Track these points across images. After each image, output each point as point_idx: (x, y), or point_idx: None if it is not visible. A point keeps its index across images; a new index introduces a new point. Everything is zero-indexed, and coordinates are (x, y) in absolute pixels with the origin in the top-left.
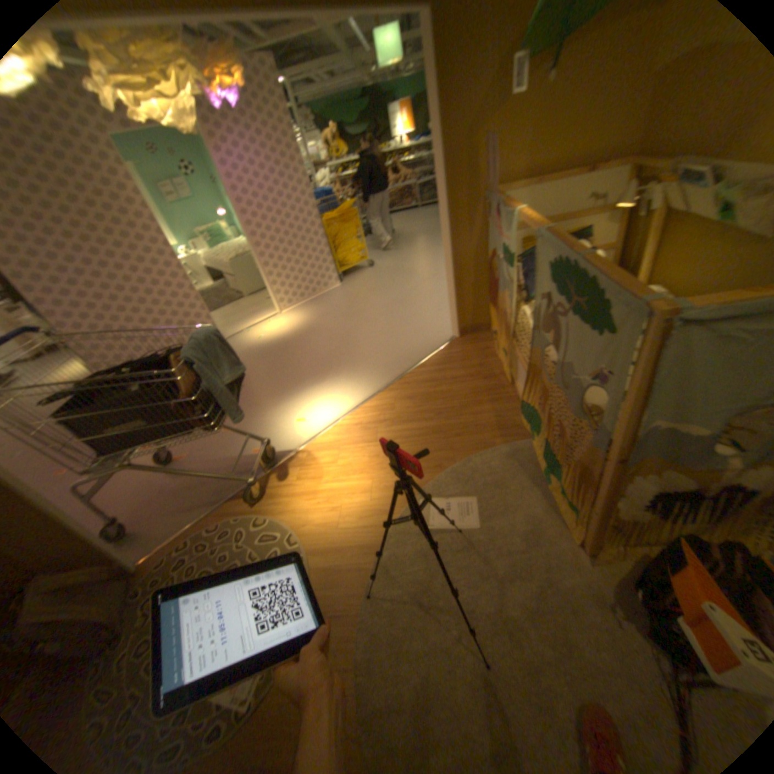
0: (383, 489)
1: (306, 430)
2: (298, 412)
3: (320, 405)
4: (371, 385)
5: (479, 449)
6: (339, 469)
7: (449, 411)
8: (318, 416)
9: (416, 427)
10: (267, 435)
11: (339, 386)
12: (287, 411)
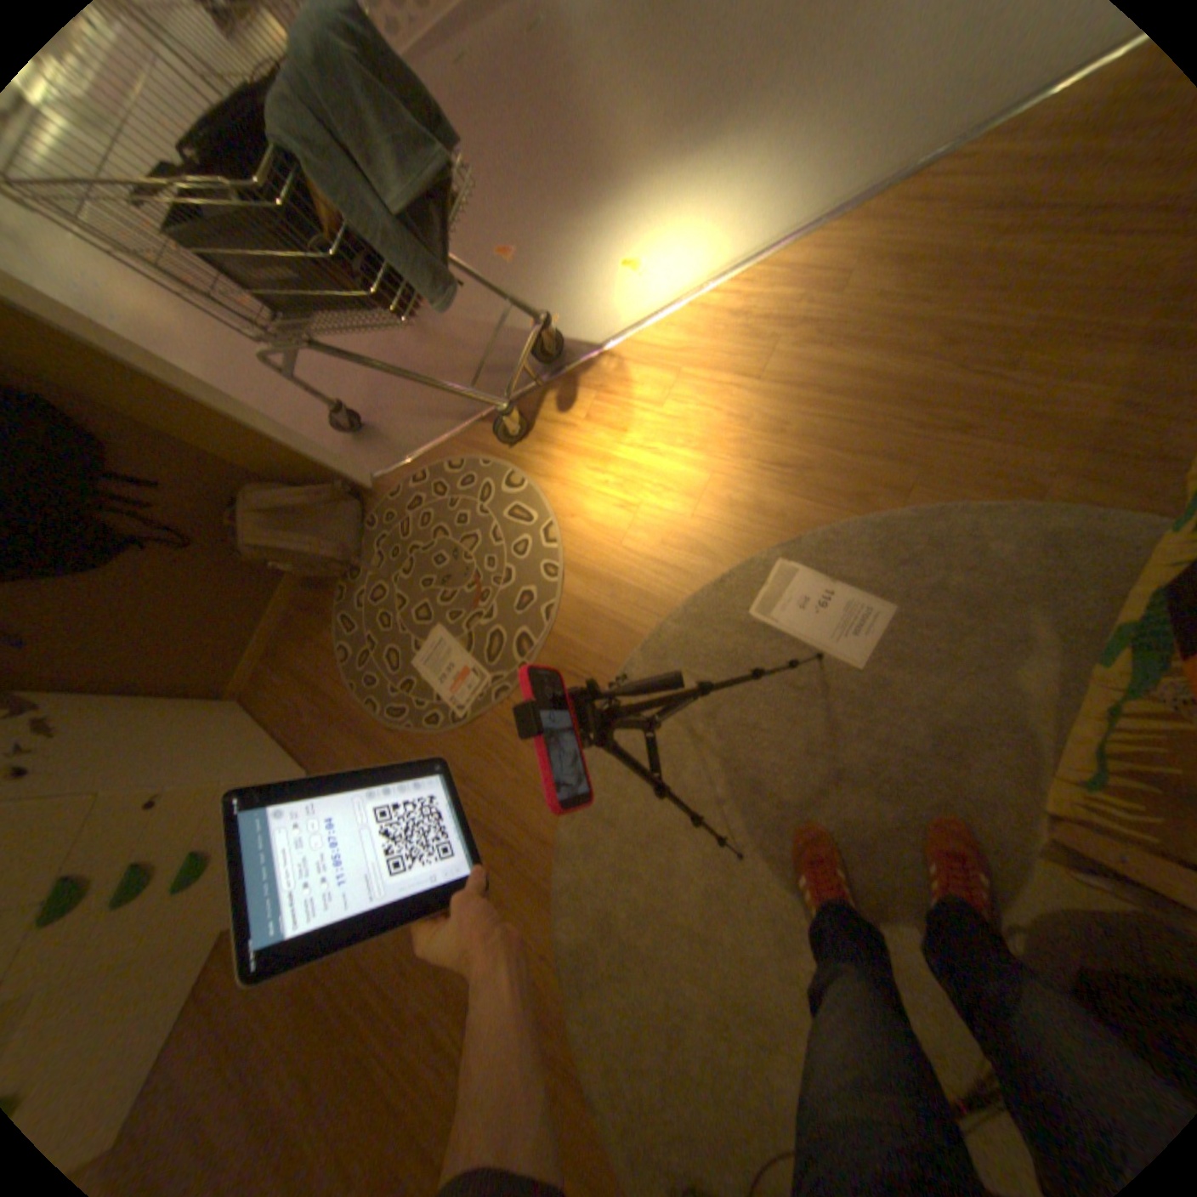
0: (725, 502)
1: (635, 298)
2: (634, 235)
3: (683, 225)
4: (826, 181)
5: (994, 489)
6: (664, 421)
7: (993, 338)
8: (668, 262)
9: (872, 366)
10: (564, 286)
11: (745, 168)
12: (613, 227)
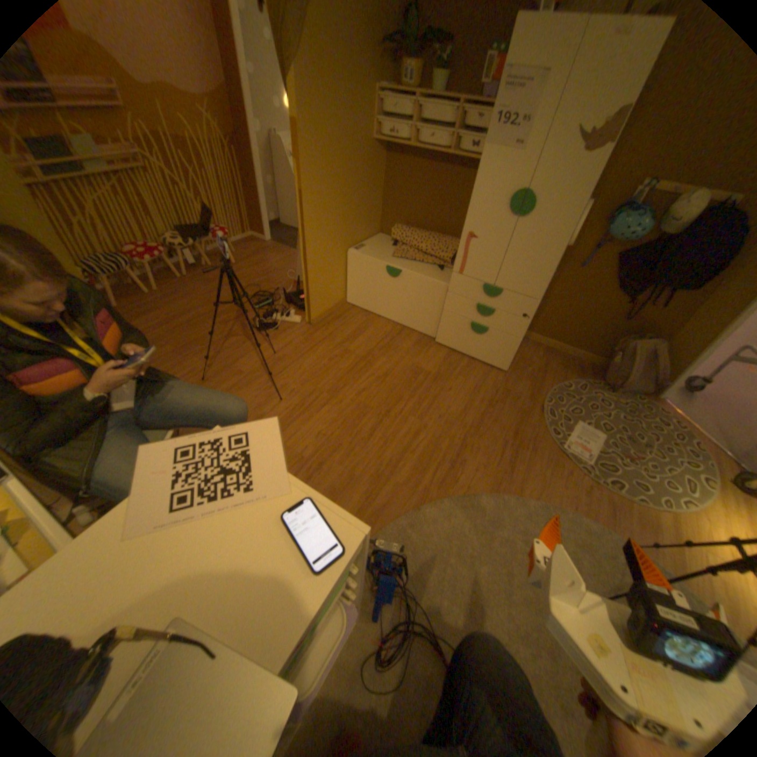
0: None
1: None
2: None
3: None
4: None
5: None
6: None
7: None
8: None
9: None
10: None
11: None
12: None
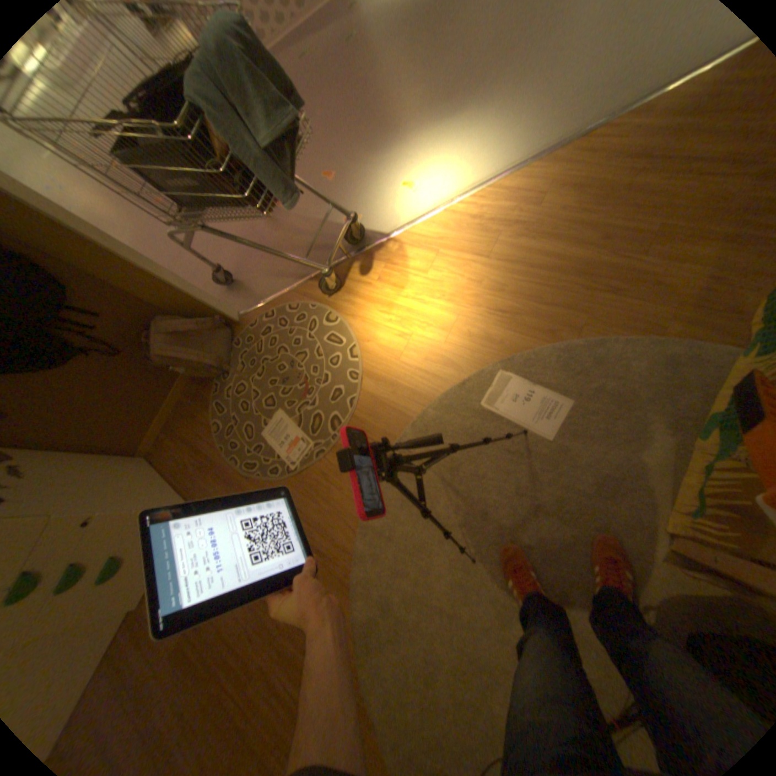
0: (466, 333)
1: (410, 205)
2: (411, 167)
3: (441, 161)
4: (530, 137)
5: (634, 328)
6: (428, 282)
7: (633, 236)
8: (432, 183)
9: (558, 251)
10: (366, 197)
11: (480, 128)
12: (397, 161)
